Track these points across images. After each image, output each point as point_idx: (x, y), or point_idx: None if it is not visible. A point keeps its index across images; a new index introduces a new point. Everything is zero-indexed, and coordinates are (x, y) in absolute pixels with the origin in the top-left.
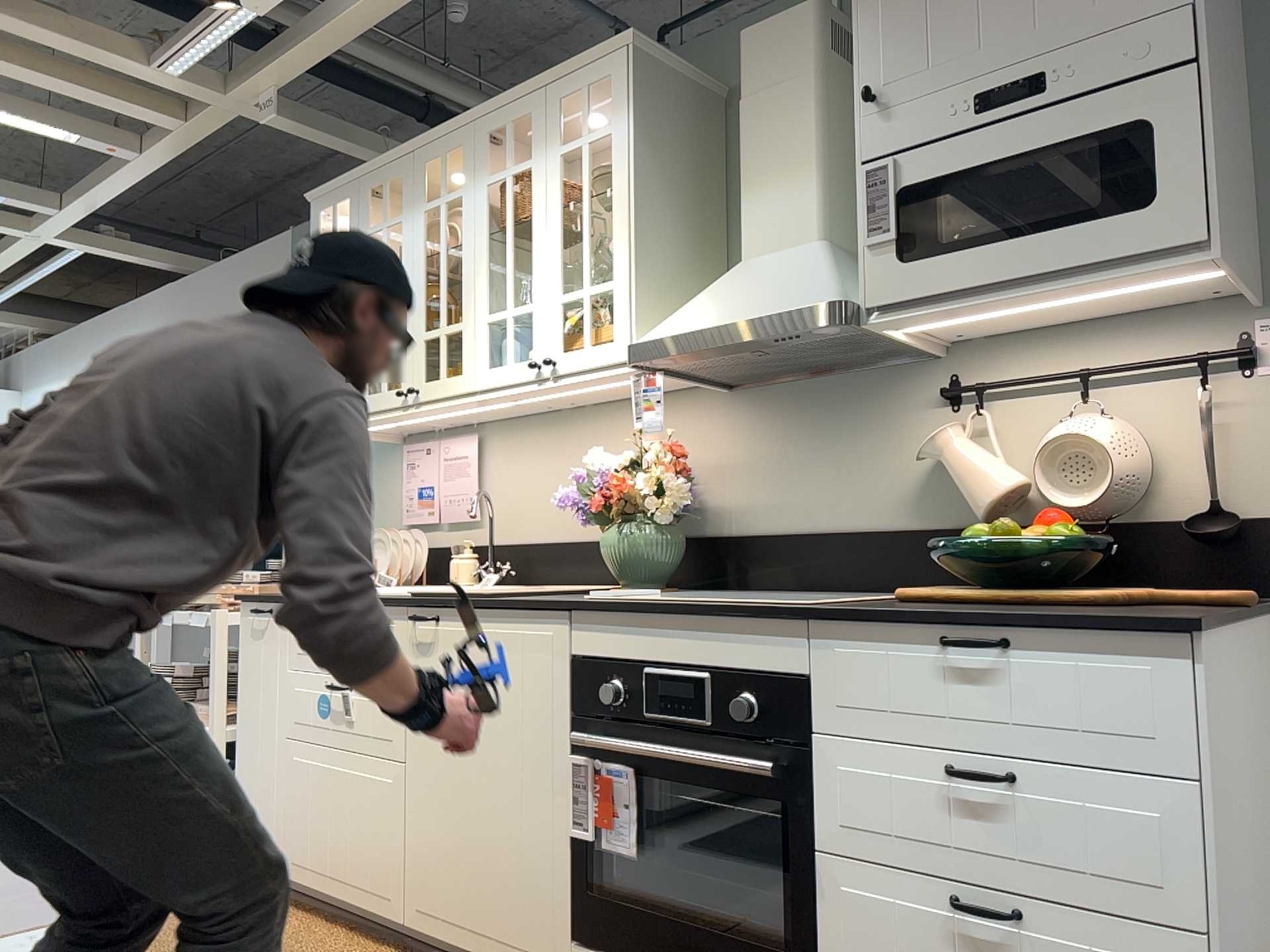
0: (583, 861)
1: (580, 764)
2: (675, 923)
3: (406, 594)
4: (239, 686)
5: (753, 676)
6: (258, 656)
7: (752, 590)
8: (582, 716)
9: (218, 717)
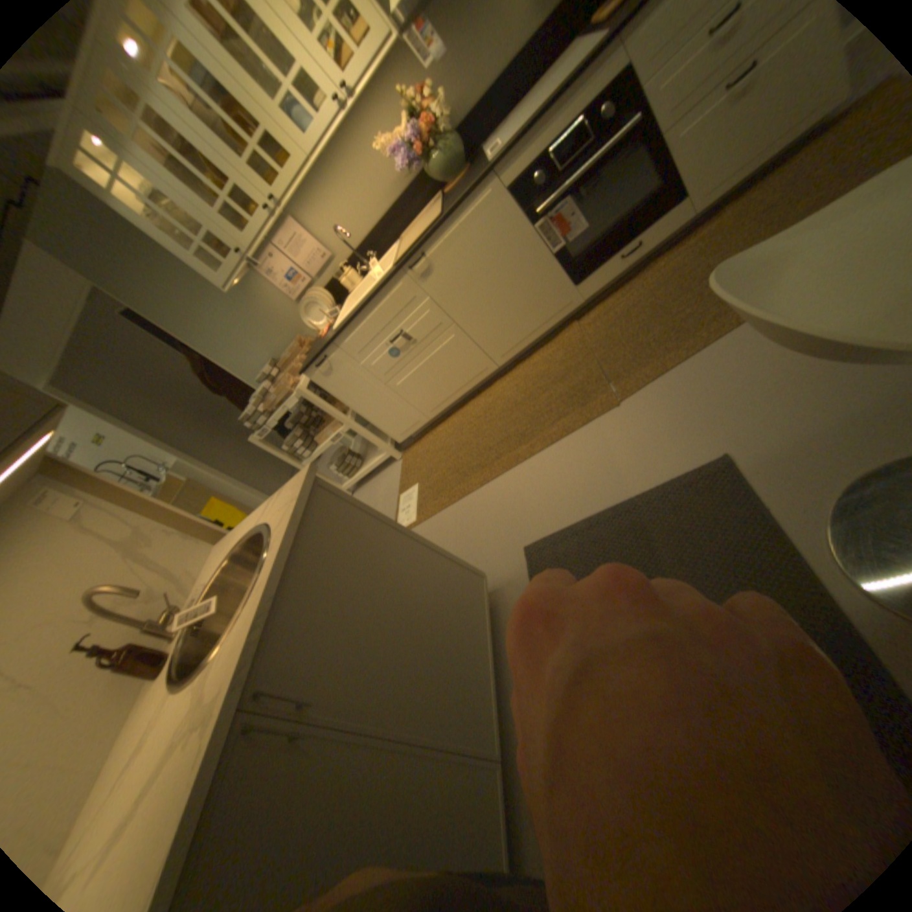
0: (564, 254)
1: (542, 221)
2: (617, 227)
3: (390, 268)
4: (341, 398)
5: (598, 95)
6: (339, 378)
7: (491, 132)
8: (529, 203)
9: (345, 416)
